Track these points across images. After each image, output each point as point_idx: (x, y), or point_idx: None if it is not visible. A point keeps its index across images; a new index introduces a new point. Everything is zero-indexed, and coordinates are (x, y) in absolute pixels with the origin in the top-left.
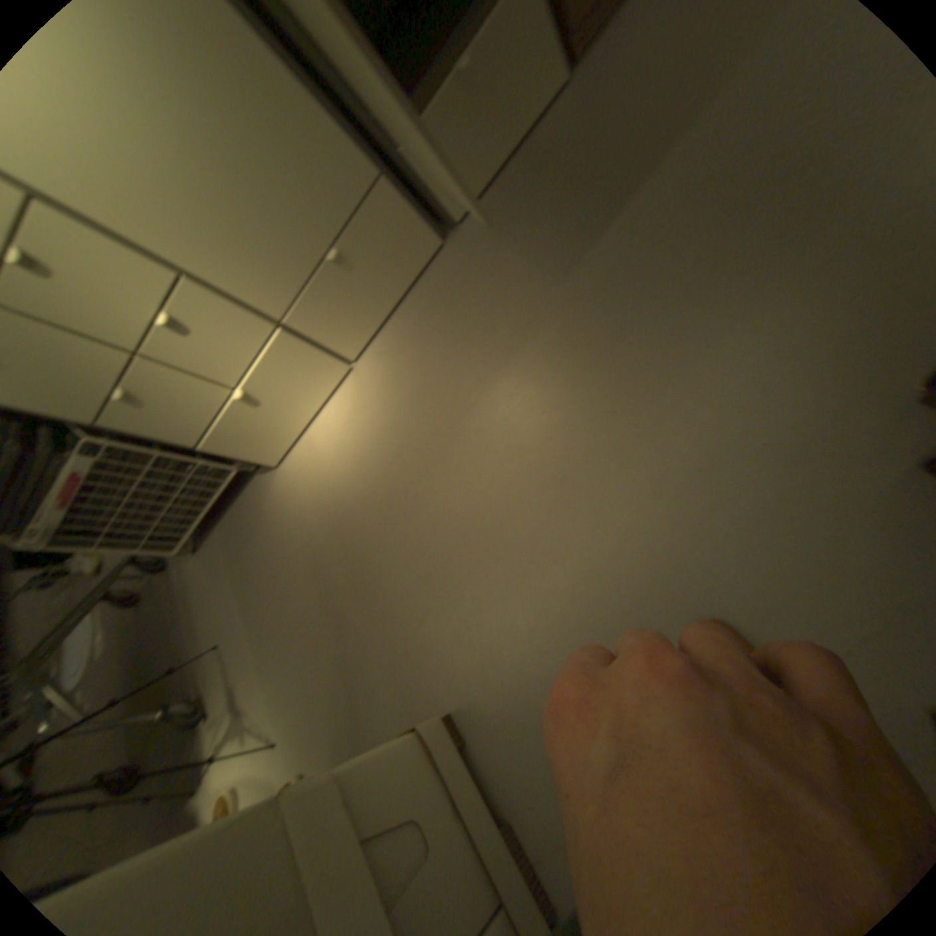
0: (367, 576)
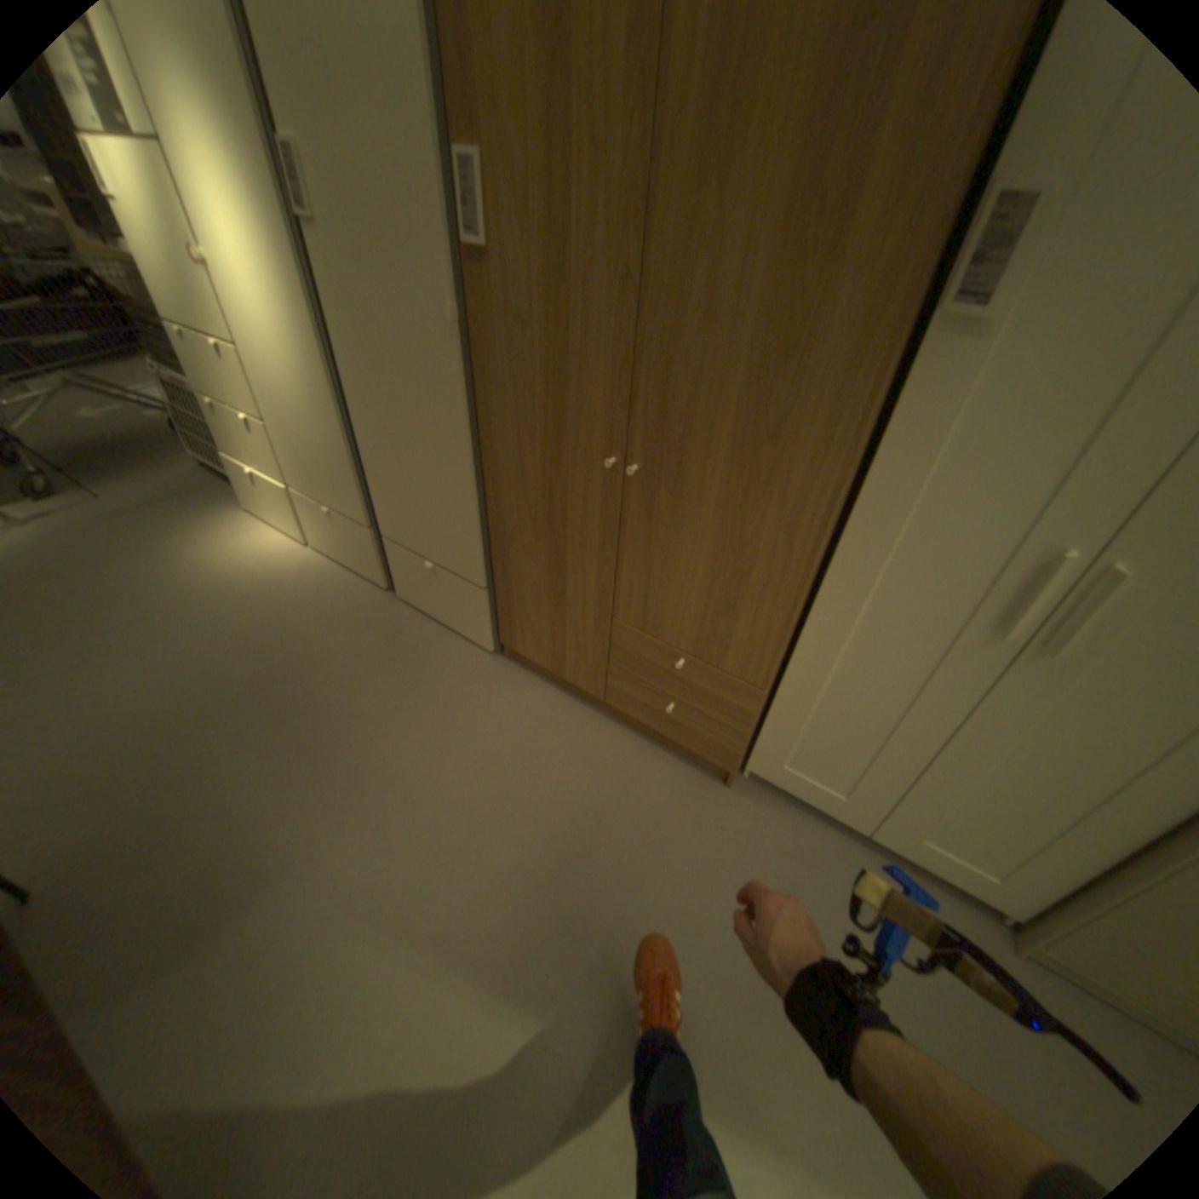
0: (101, 586)
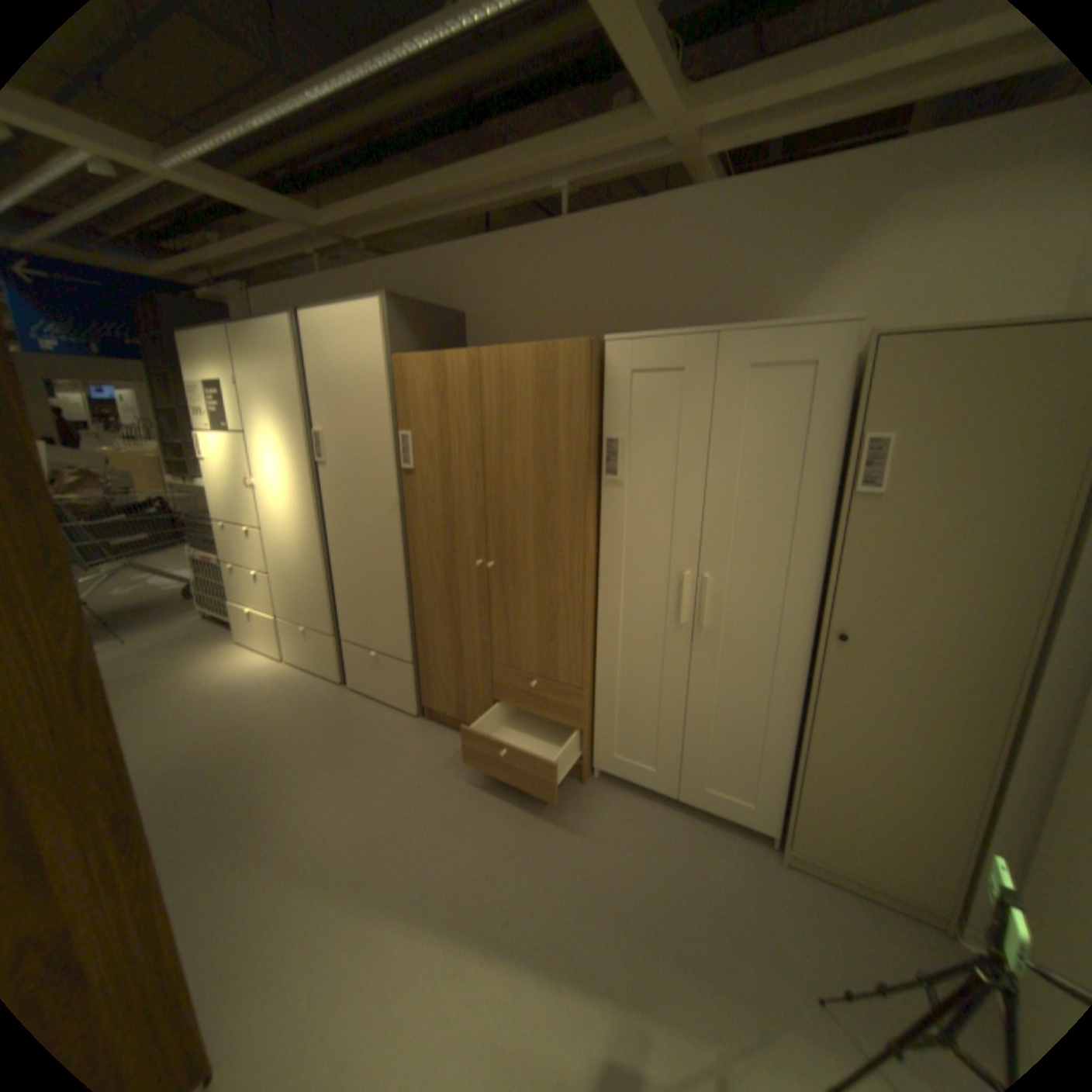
0: (123, 699)
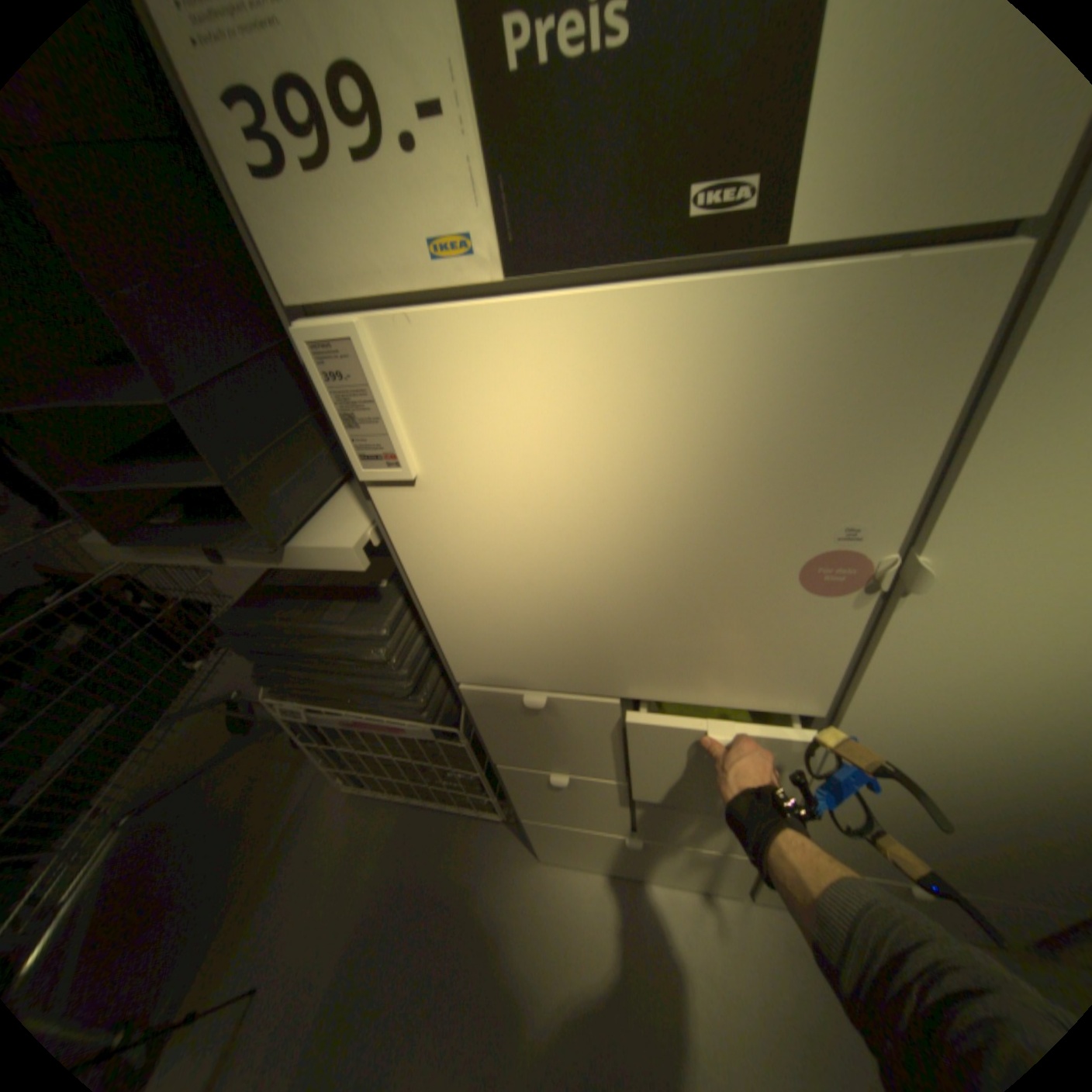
0: None
